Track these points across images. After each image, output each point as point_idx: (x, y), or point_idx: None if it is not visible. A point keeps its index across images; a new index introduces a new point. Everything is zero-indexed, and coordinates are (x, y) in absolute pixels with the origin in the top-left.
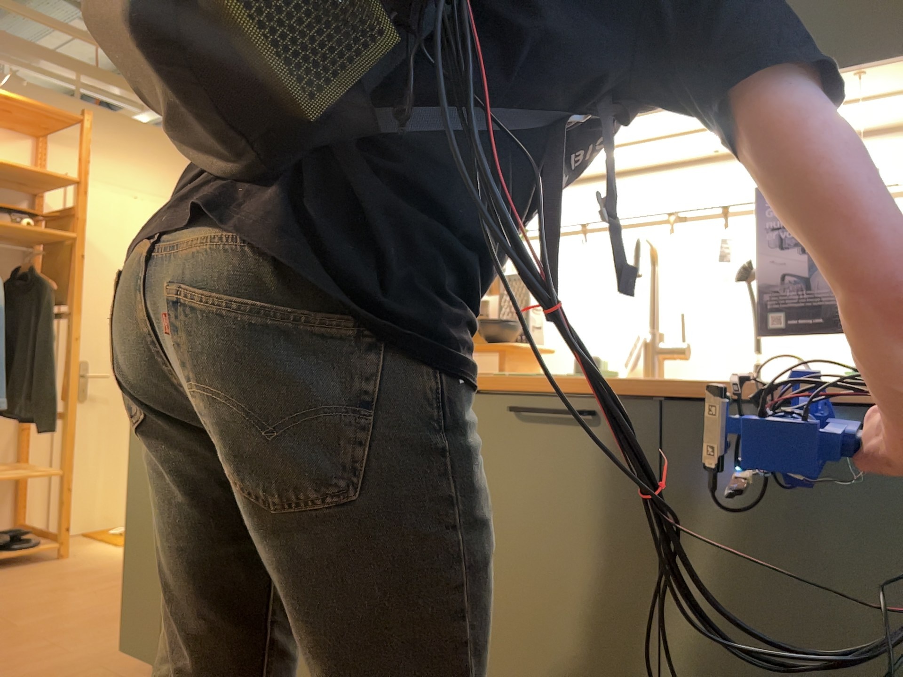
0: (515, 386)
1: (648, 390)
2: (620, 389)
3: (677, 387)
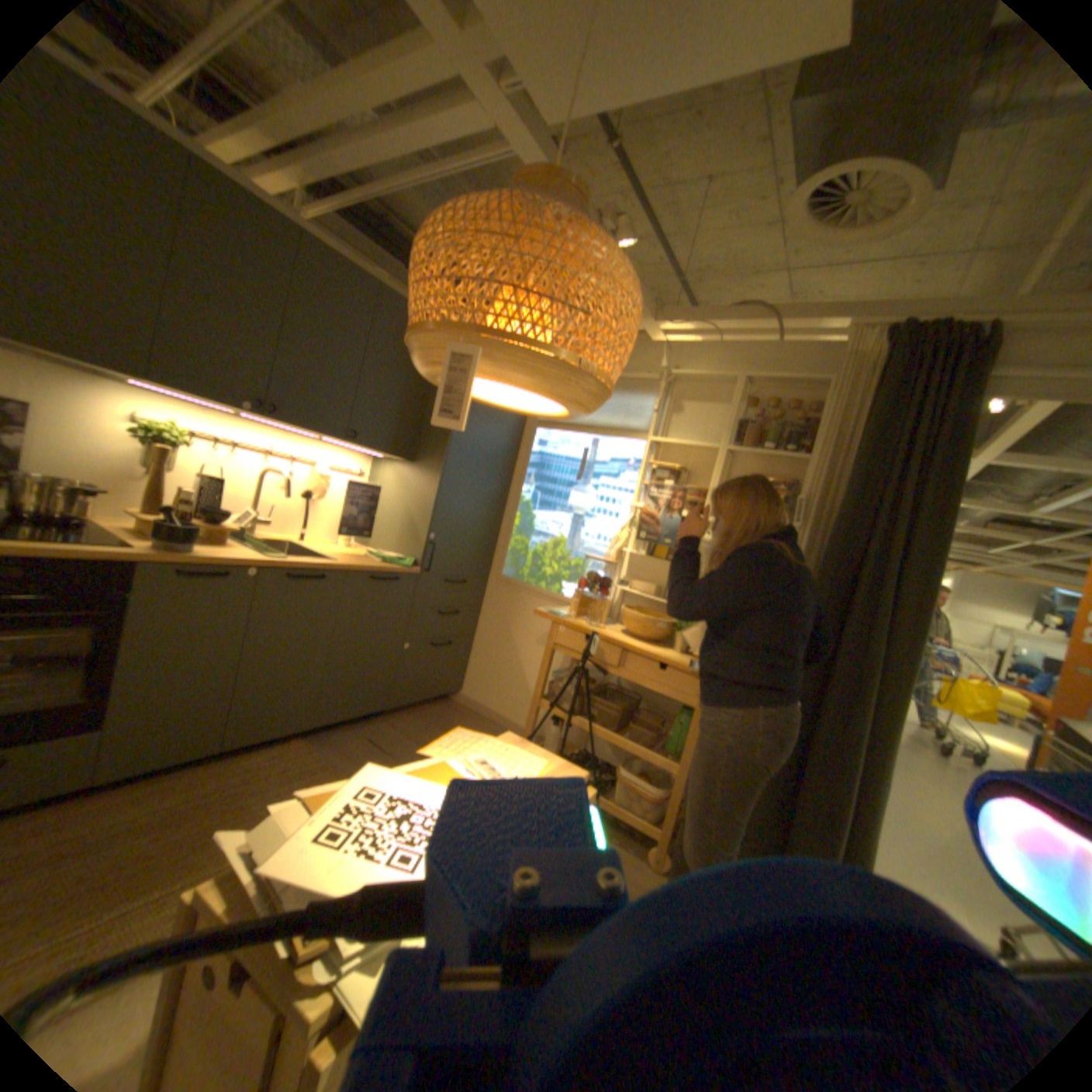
0: (291, 564)
1: (344, 567)
2: (334, 566)
3: (354, 566)
